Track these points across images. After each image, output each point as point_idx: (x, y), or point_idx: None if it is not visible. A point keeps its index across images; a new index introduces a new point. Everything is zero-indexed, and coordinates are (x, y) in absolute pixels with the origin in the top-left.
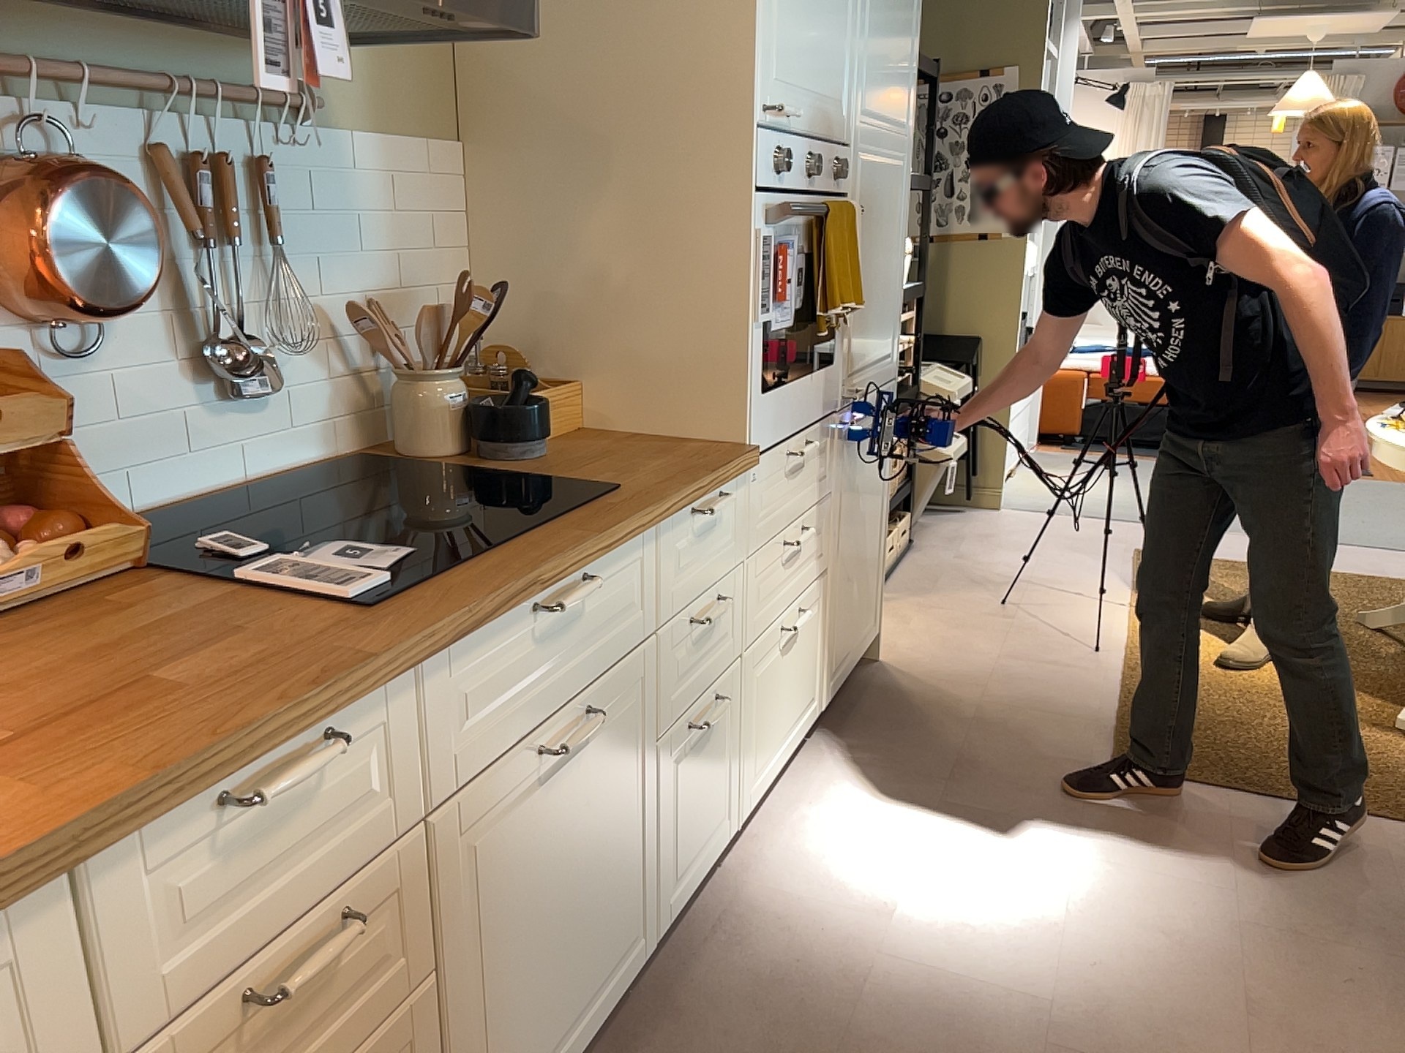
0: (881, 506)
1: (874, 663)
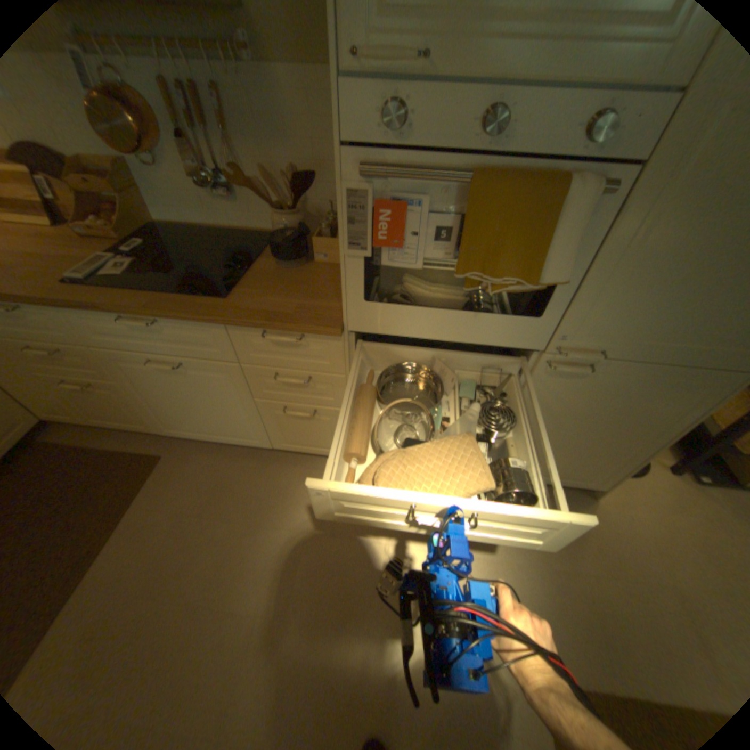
0: (650, 440)
1: (591, 499)
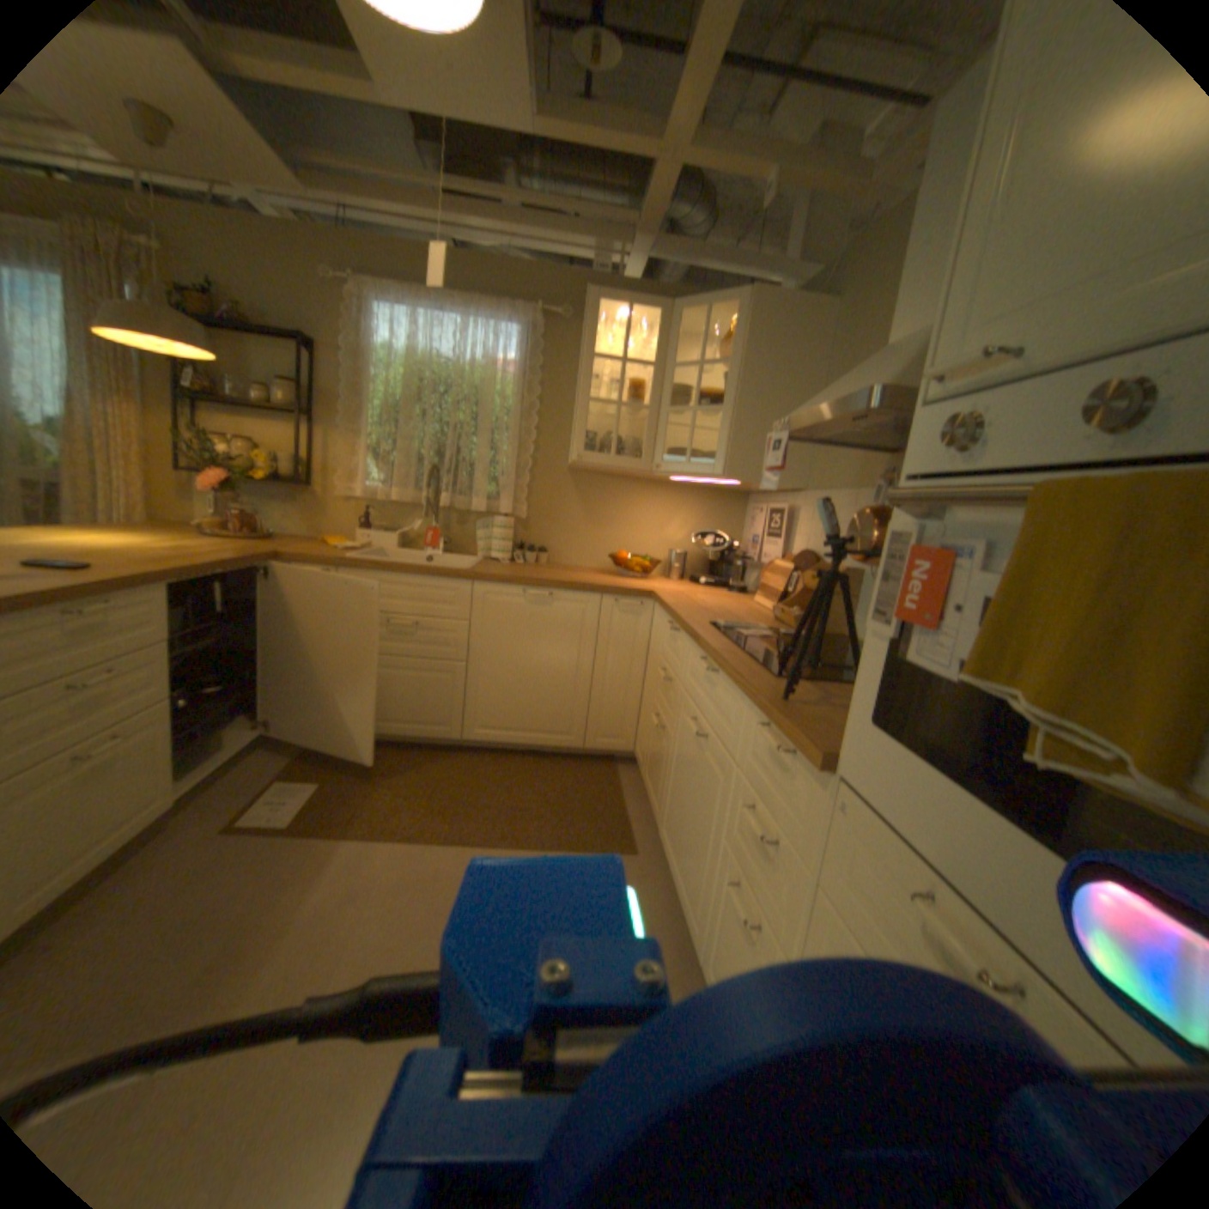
0: None
1: None
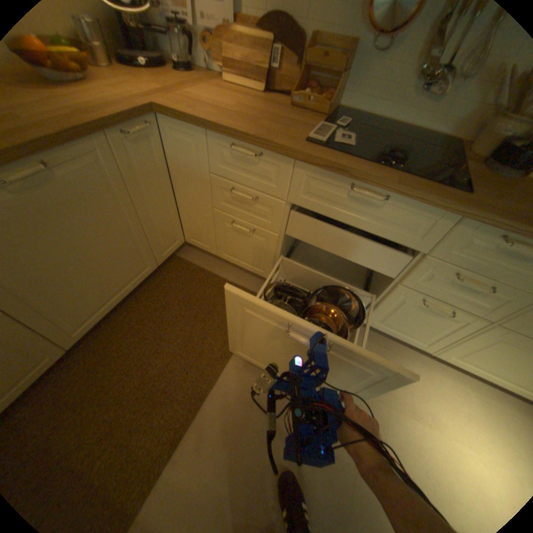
0: None
1: None
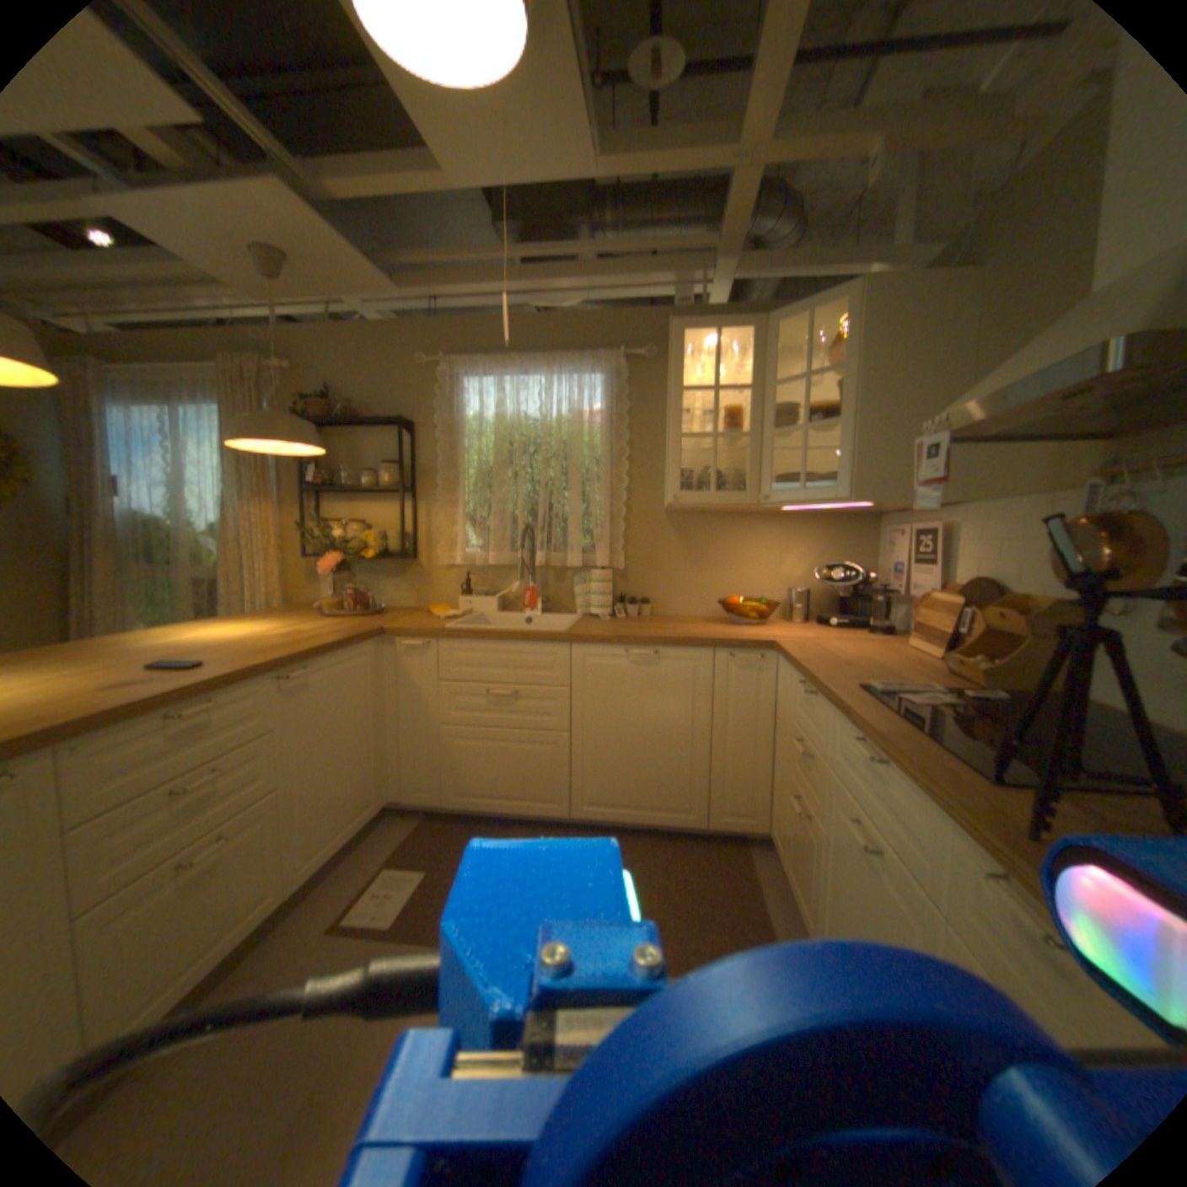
0: None
1: None
